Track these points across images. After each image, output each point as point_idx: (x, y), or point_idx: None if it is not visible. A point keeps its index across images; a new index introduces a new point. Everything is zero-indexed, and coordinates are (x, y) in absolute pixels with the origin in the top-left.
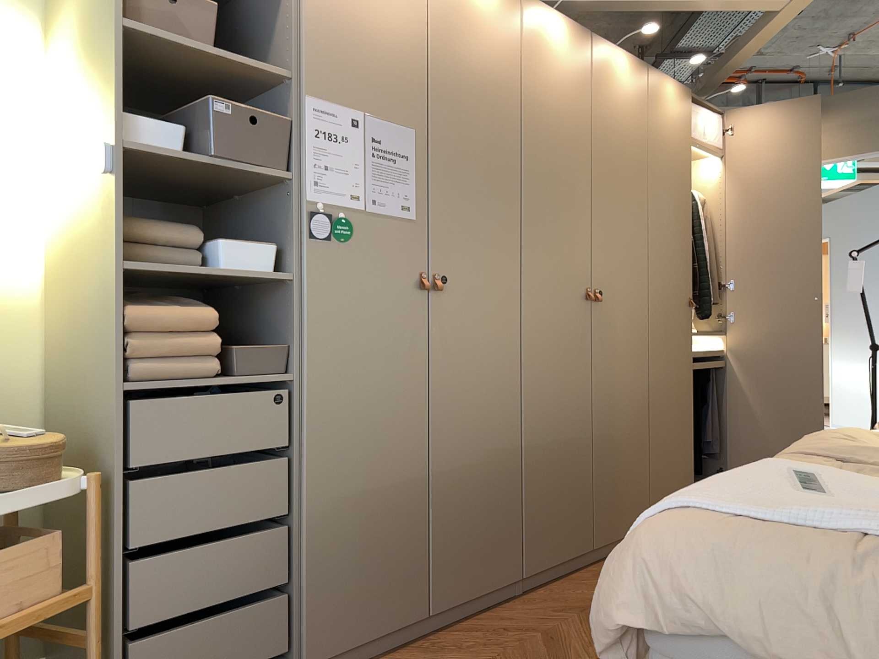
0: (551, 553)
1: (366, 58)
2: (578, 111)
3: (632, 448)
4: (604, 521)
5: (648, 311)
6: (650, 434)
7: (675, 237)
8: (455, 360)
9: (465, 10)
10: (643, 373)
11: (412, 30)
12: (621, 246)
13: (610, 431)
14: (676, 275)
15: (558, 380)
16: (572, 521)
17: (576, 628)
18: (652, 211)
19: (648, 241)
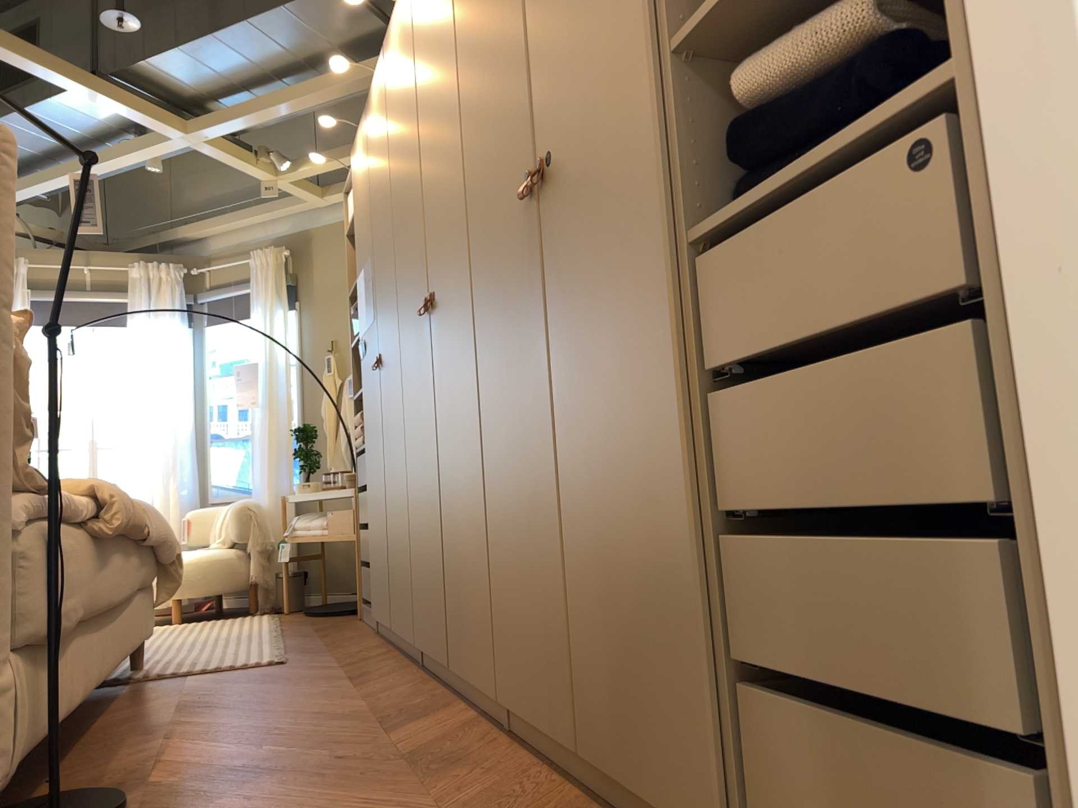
0: (427, 627)
1: (367, 236)
2: (411, 101)
3: (471, 525)
4: (456, 625)
5: (470, 286)
6: (485, 507)
7: (494, 94)
8: (391, 419)
9: (378, 136)
10: (472, 397)
11: (372, 191)
12: (444, 214)
13: (452, 493)
14: (499, 172)
15: (420, 426)
16: (435, 601)
17: (334, 664)
18: (464, 105)
19: (463, 164)
